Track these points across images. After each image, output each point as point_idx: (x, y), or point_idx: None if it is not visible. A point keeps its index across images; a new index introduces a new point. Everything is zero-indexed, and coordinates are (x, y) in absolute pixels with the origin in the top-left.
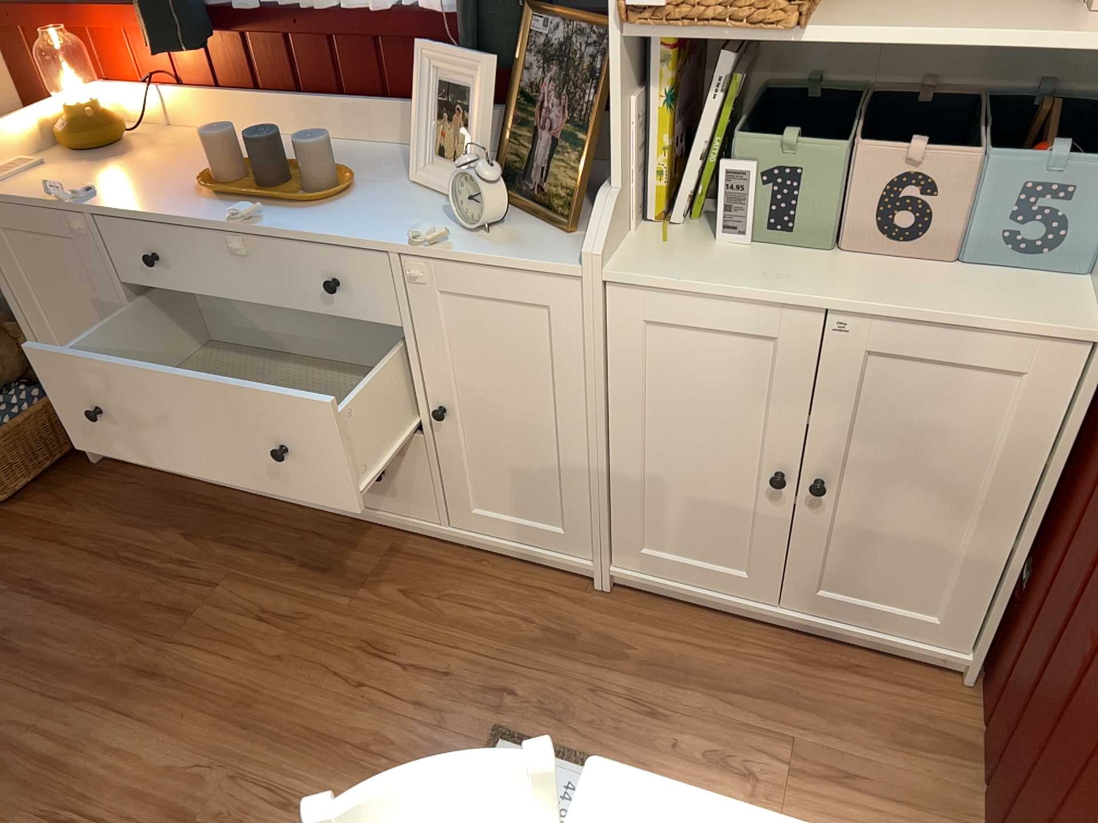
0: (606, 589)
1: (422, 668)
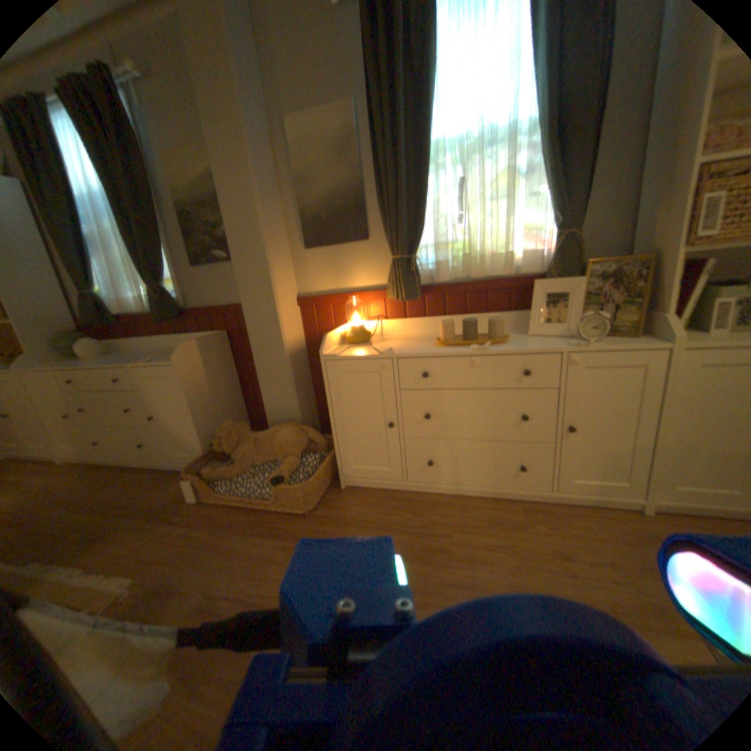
0: (650, 517)
1: (600, 568)
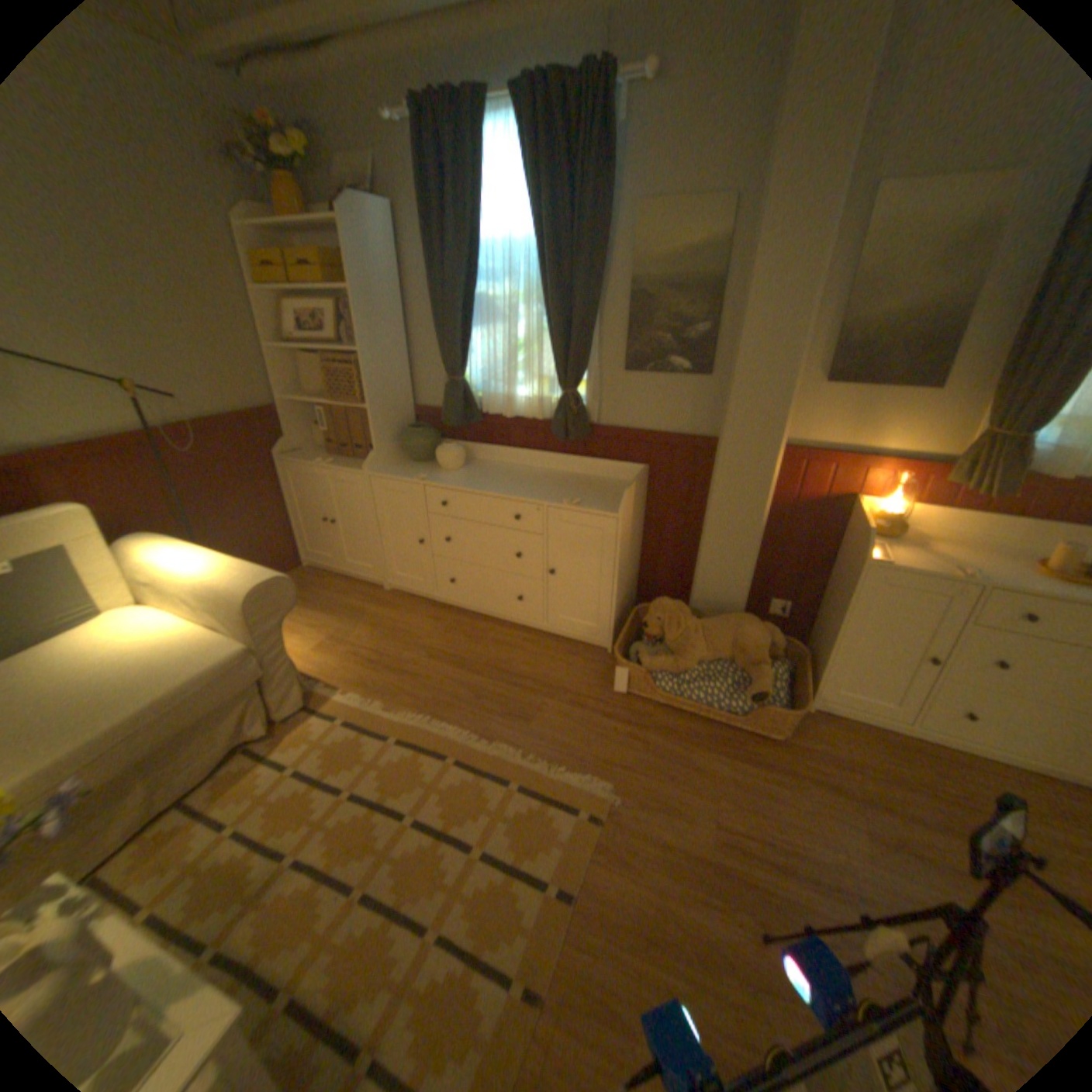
0: None
1: None
